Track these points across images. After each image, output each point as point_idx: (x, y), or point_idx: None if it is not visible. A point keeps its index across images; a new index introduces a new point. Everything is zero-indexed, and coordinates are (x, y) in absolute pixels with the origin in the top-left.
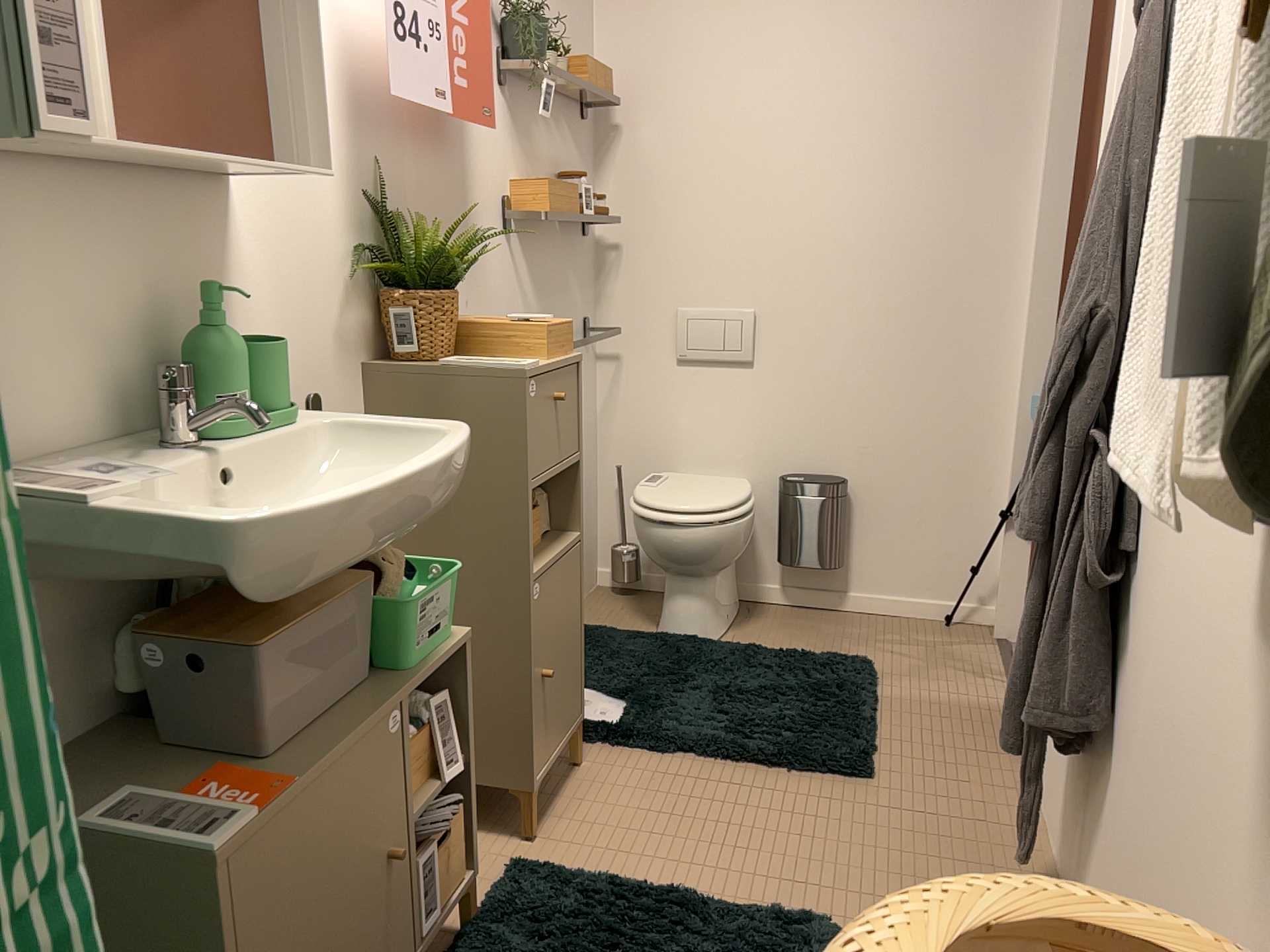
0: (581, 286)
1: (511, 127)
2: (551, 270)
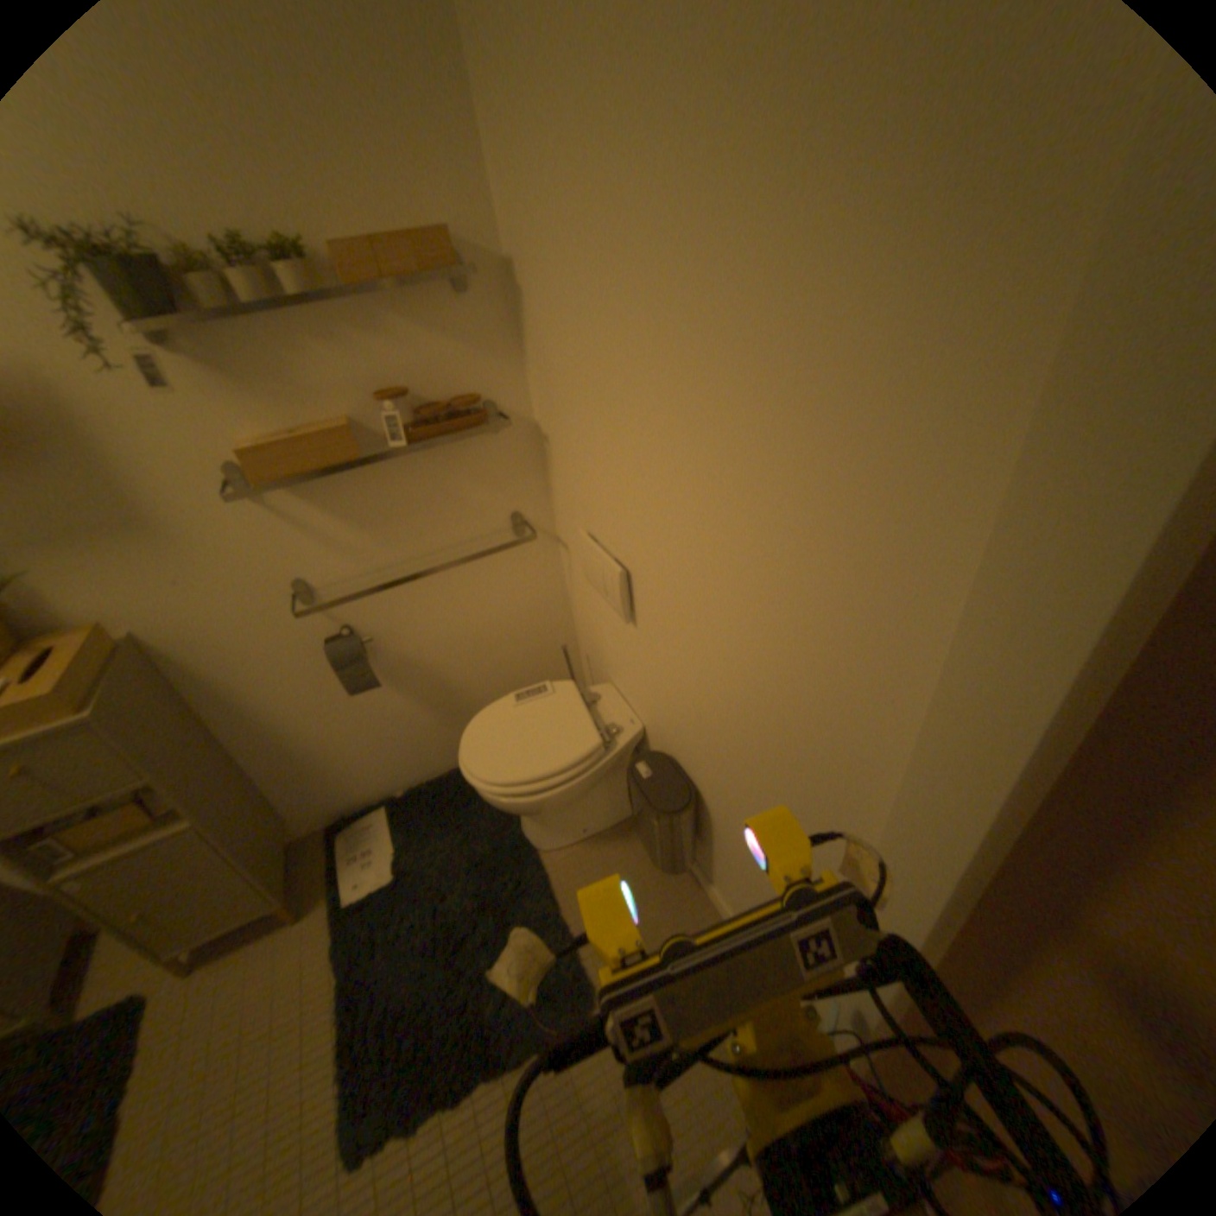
0: (491, 487)
1: (209, 379)
2: (391, 496)
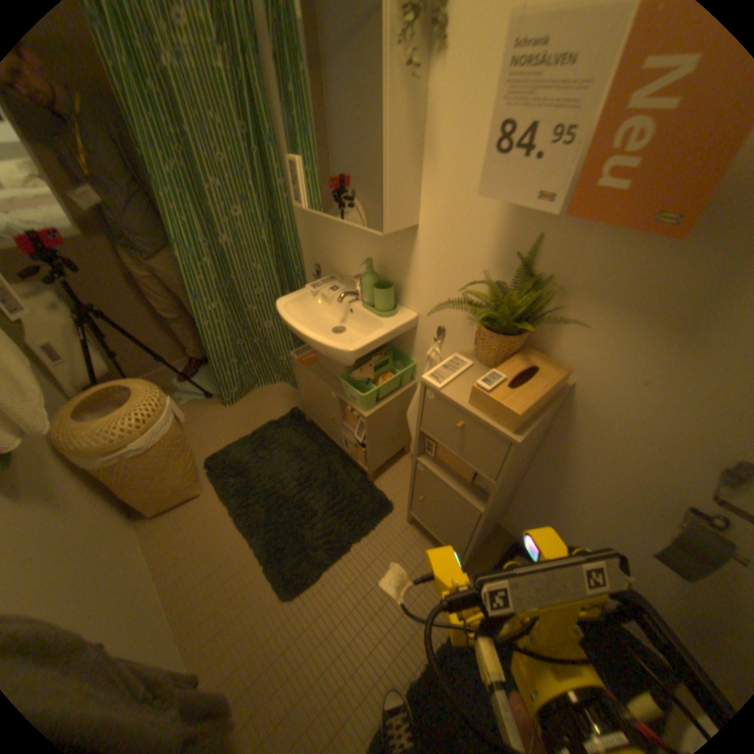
0: None
1: None
2: None
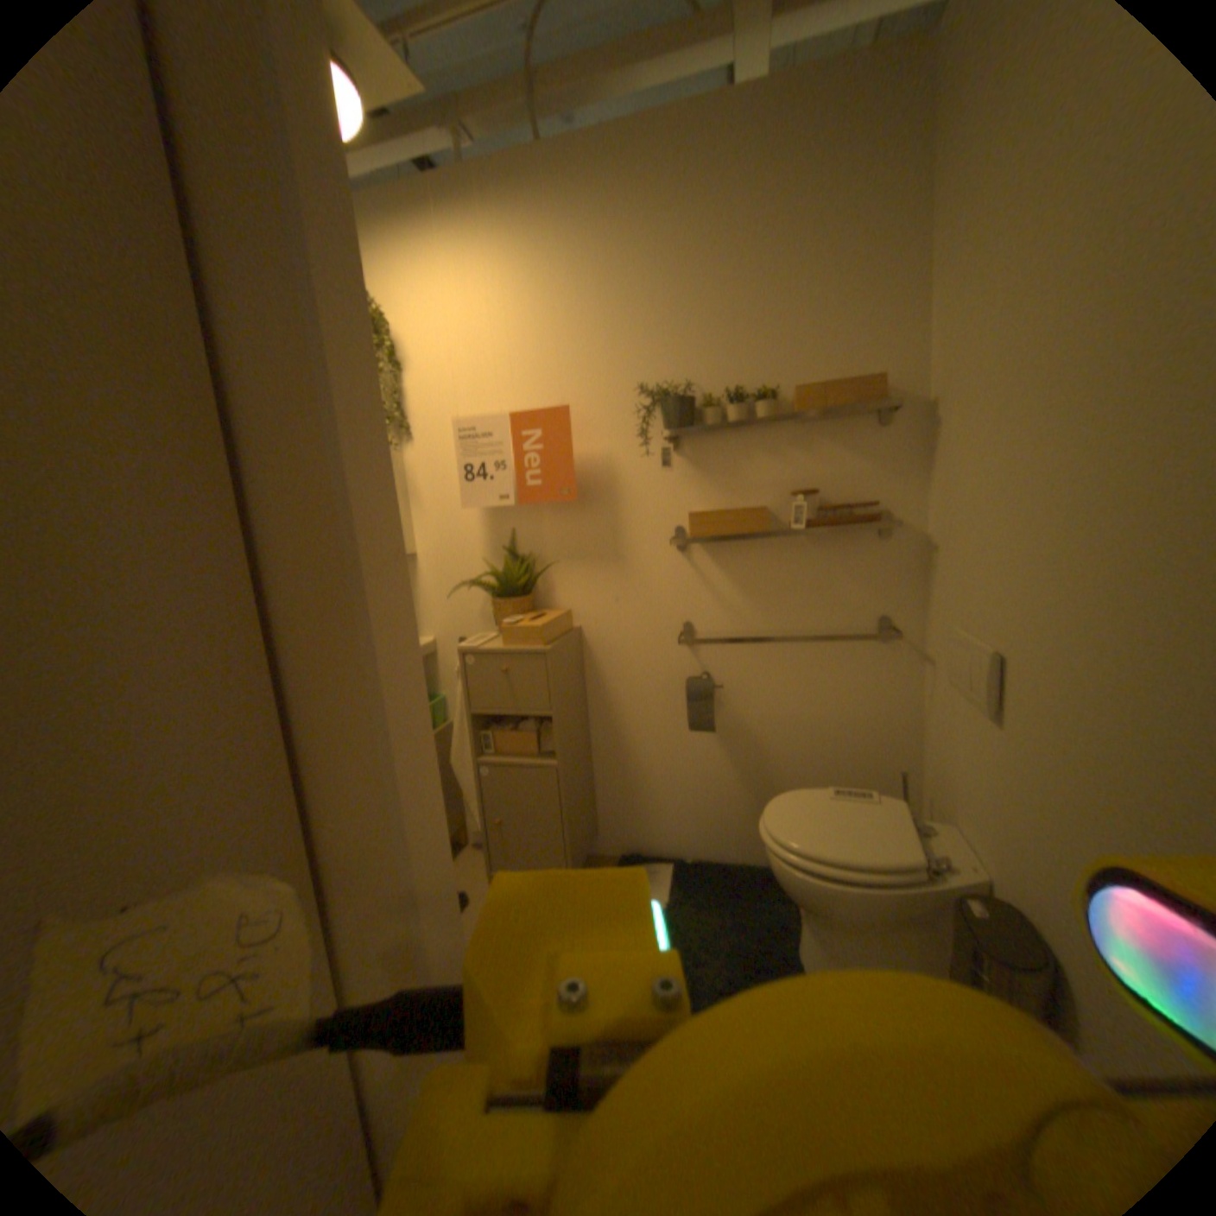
0: (871, 582)
1: (693, 469)
2: (781, 571)
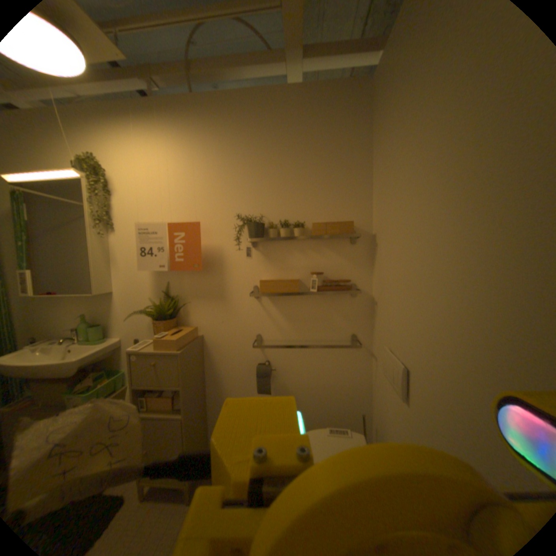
0: (347, 318)
1: (263, 258)
2: (305, 310)
